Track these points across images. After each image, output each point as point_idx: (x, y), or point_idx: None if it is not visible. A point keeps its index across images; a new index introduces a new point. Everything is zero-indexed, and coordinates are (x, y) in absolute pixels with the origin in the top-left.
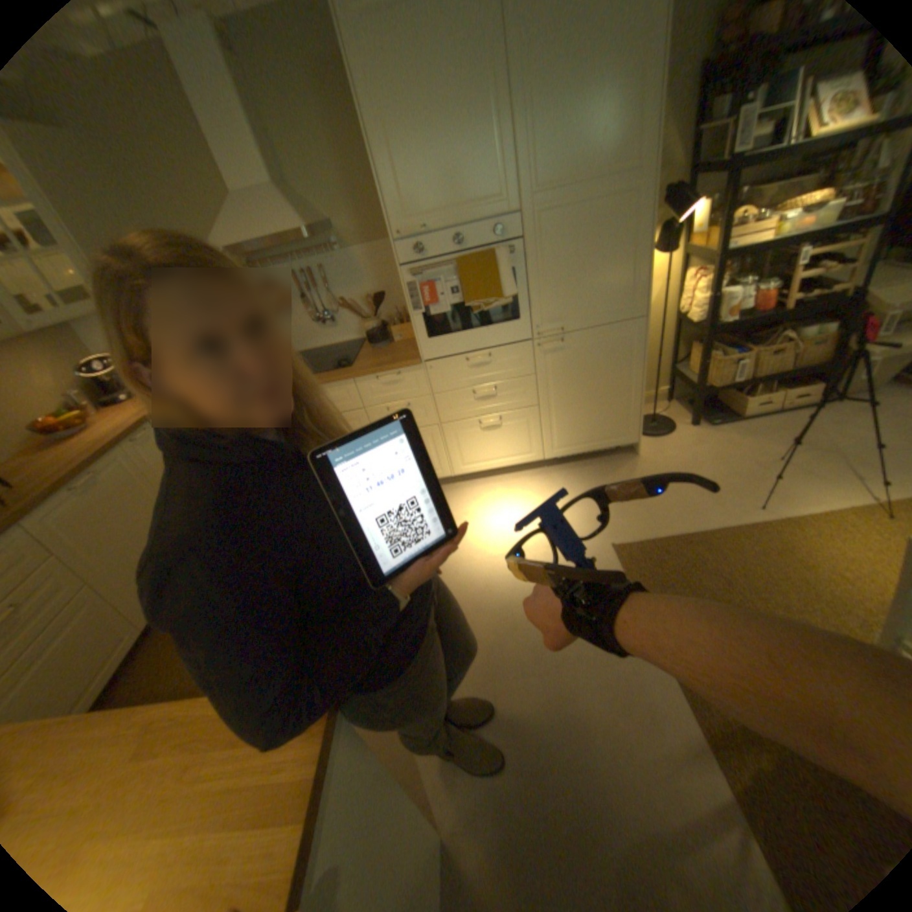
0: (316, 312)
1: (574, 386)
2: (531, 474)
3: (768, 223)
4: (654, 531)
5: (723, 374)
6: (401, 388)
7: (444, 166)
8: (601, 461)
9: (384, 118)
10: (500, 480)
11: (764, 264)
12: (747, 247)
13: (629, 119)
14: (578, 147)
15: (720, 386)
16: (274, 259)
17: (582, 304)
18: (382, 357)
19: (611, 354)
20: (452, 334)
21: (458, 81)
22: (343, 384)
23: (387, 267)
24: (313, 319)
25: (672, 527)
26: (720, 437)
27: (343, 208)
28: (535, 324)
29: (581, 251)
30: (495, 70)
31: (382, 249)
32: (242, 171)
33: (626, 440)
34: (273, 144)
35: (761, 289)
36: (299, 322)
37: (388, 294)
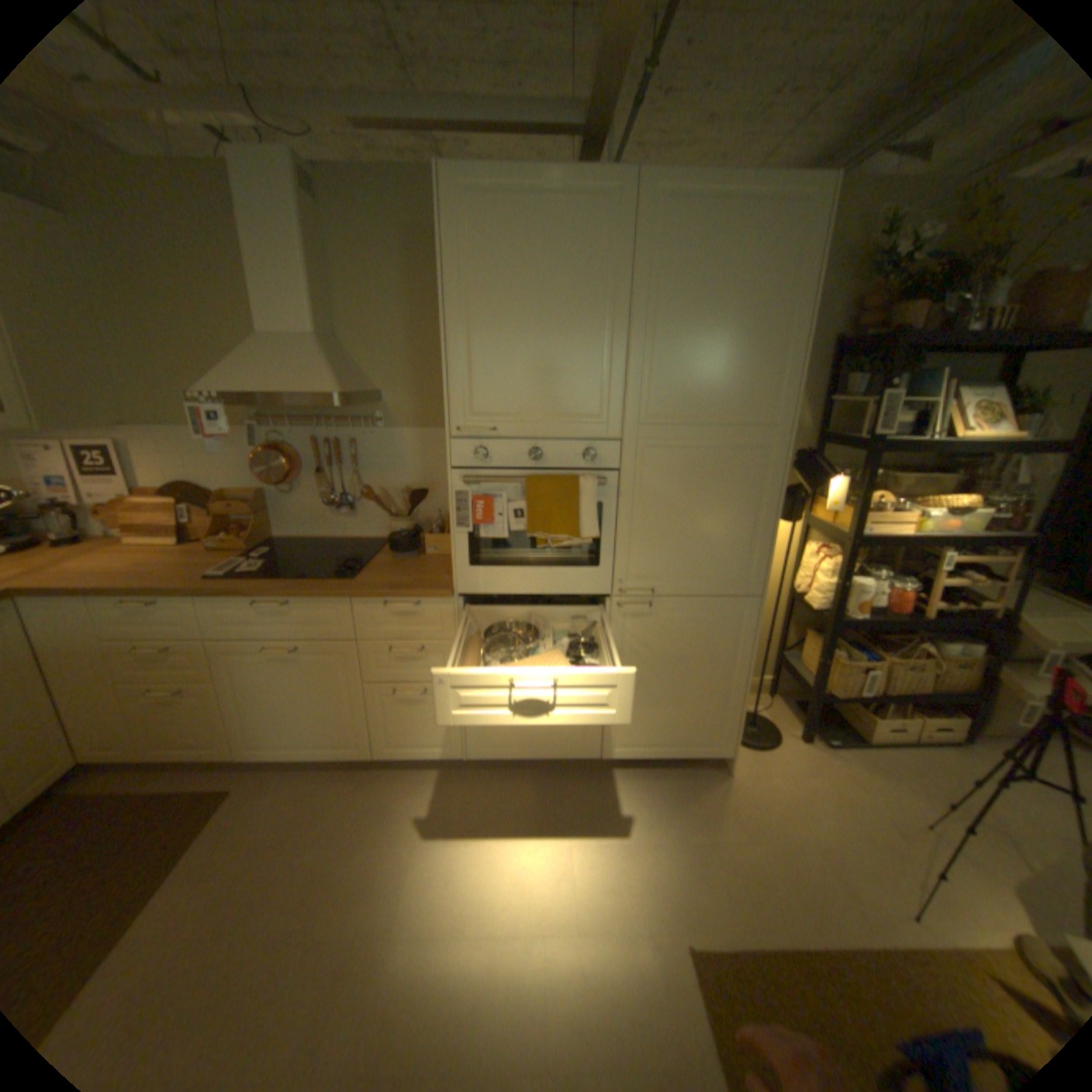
0: (335, 493)
1: (658, 667)
2: (580, 778)
3: (910, 516)
4: (757, 934)
5: (850, 684)
6: (419, 623)
7: (537, 368)
8: (681, 776)
9: (473, 300)
10: (534, 780)
11: (897, 556)
12: (886, 538)
13: (767, 372)
14: (705, 387)
15: (845, 699)
16: (296, 420)
17: (684, 566)
18: (403, 574)
19: (713, 635)
20: (506, 567)
21: (572, 284)
22: (335, 602)
23: (442, 460)
24: (328, 500)
25: (785, 931)
26: (843, 770)
27: (403, 383)
28: (619, 578)
29: (691, 502)
30: (619, 285)
31: (440, 439)
32: (283, 314)
33: (719, 753)
34: (336, 296)
35: (898, 587)
36: (307, 500)
37: (435, 492)
